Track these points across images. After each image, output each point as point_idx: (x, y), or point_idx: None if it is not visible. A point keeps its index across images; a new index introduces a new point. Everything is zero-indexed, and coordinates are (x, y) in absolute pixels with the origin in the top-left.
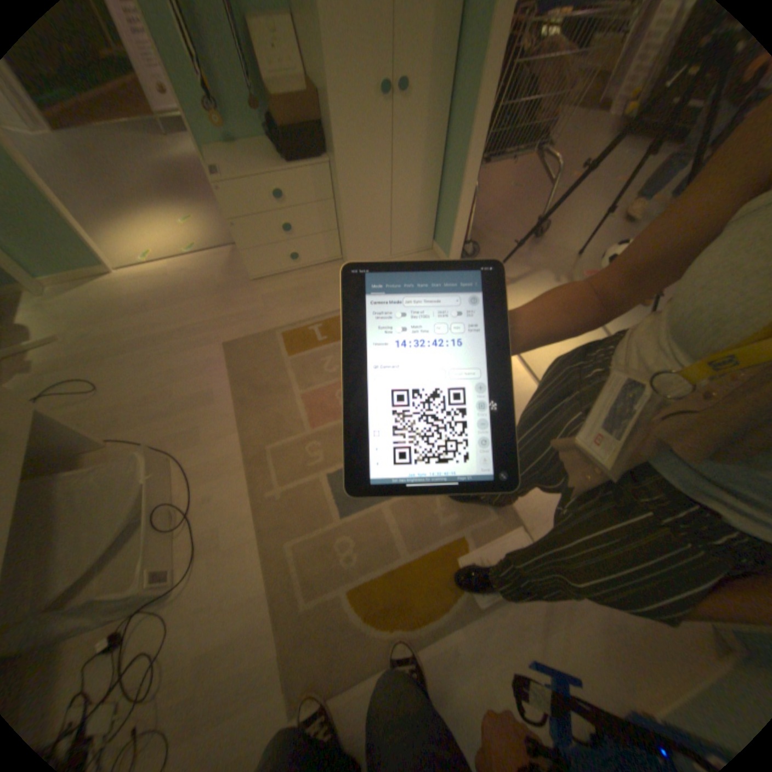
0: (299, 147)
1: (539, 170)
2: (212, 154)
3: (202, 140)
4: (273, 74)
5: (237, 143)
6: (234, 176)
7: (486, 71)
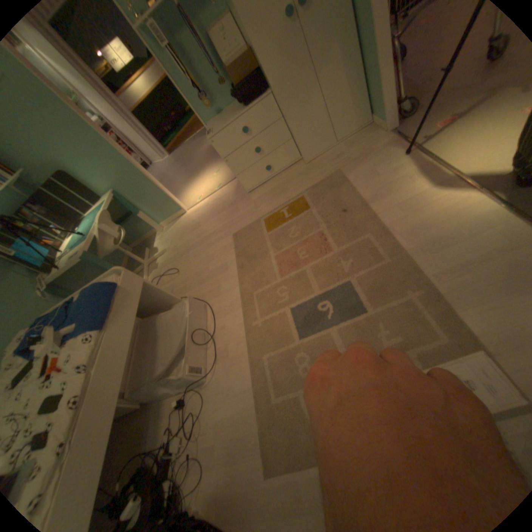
0: (250, 91)
1: None
2: (210, 123)
3: (207, 118)
4: (229, 55)
5: (223, 111)
6: (219, 129)
7: None
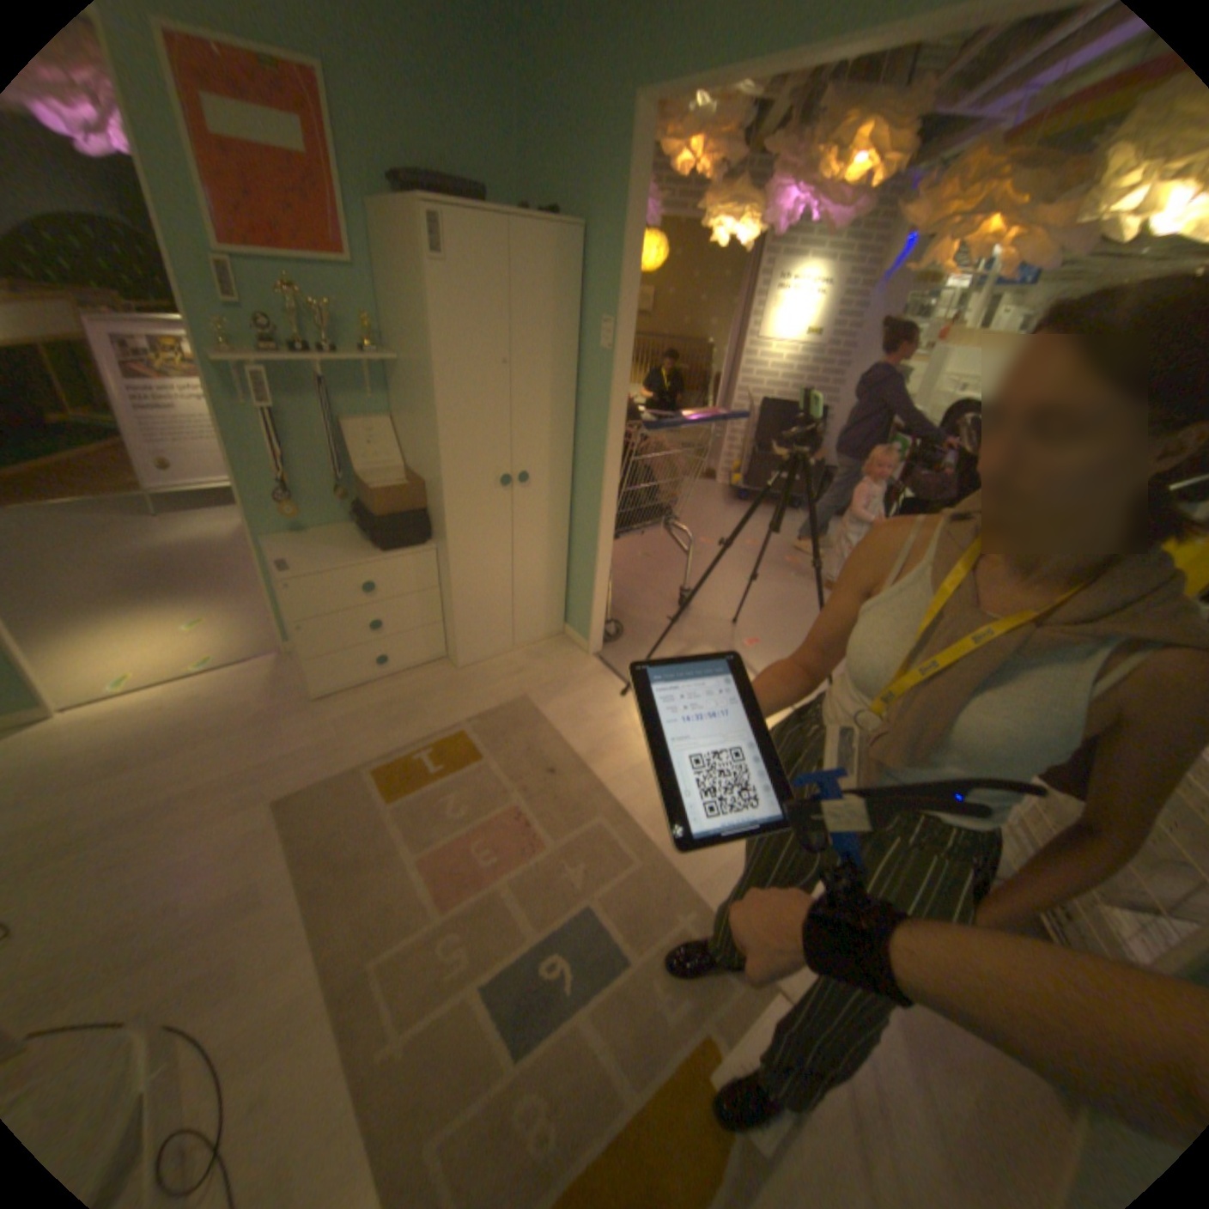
0: (401, 537)
1: (664, 539)
2: (277, 547)
3: (262, 532)
4: (370, 468)
5: (310, 533)
6: (314, 572)
7: (607, 469)
